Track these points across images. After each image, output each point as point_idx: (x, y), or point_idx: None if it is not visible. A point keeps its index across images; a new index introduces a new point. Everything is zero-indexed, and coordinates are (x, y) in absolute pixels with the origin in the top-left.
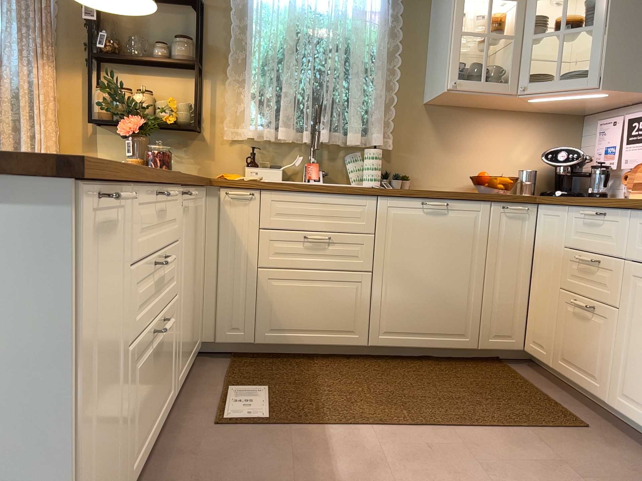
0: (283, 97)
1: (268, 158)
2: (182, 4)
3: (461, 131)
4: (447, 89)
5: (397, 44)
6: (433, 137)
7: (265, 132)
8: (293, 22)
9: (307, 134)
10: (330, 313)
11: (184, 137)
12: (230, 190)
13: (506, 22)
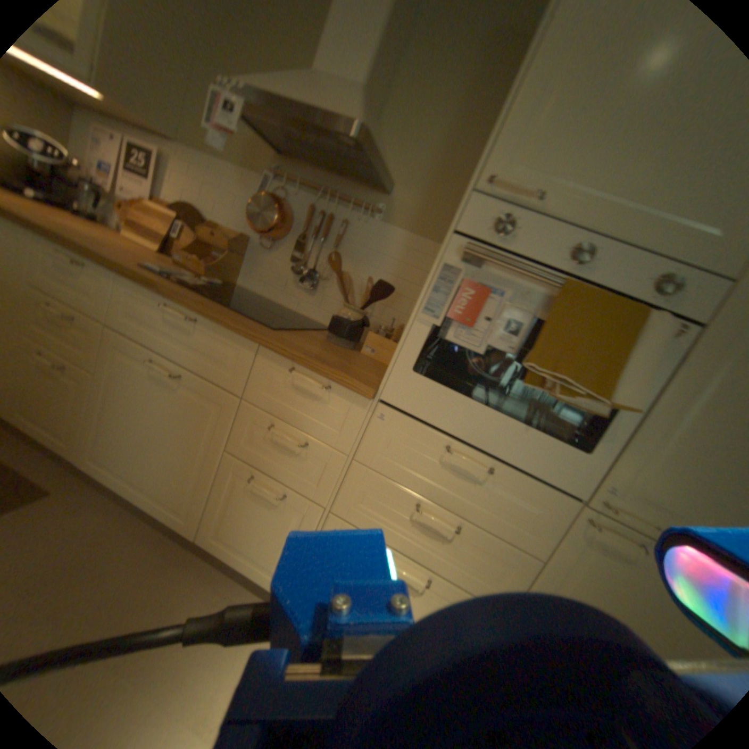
0: None
1: None
2: None
3: None
4: None
5: None
6: None
7: None
8: None
9: None
10: None
11: None
12: None
13: None
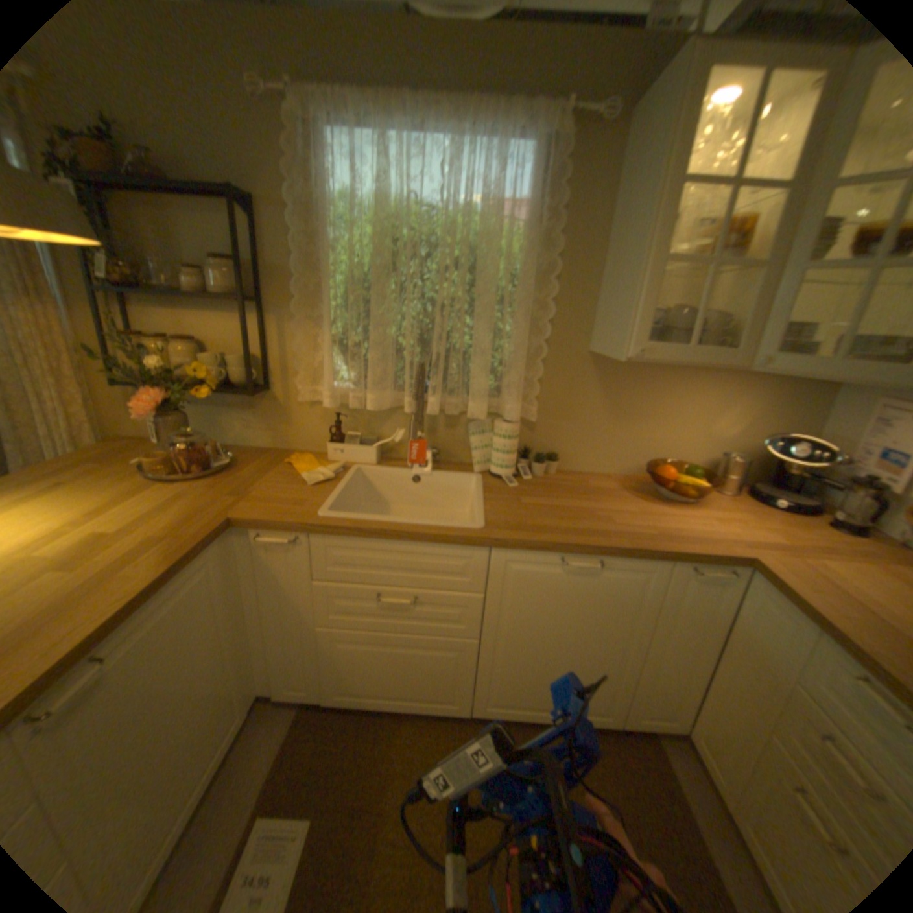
0: (373, 349)
1: (363, 426)
2: (216, 195)
3: (644, 392)
4: (628, 359)
5: (556, 257)
6: (600, 401)
7: (352, 397)
8: (387, 225)
9: (409, 403)
10: (420, 683)
11: (249, 396)
12: (265, 532)
13: (756, 223)
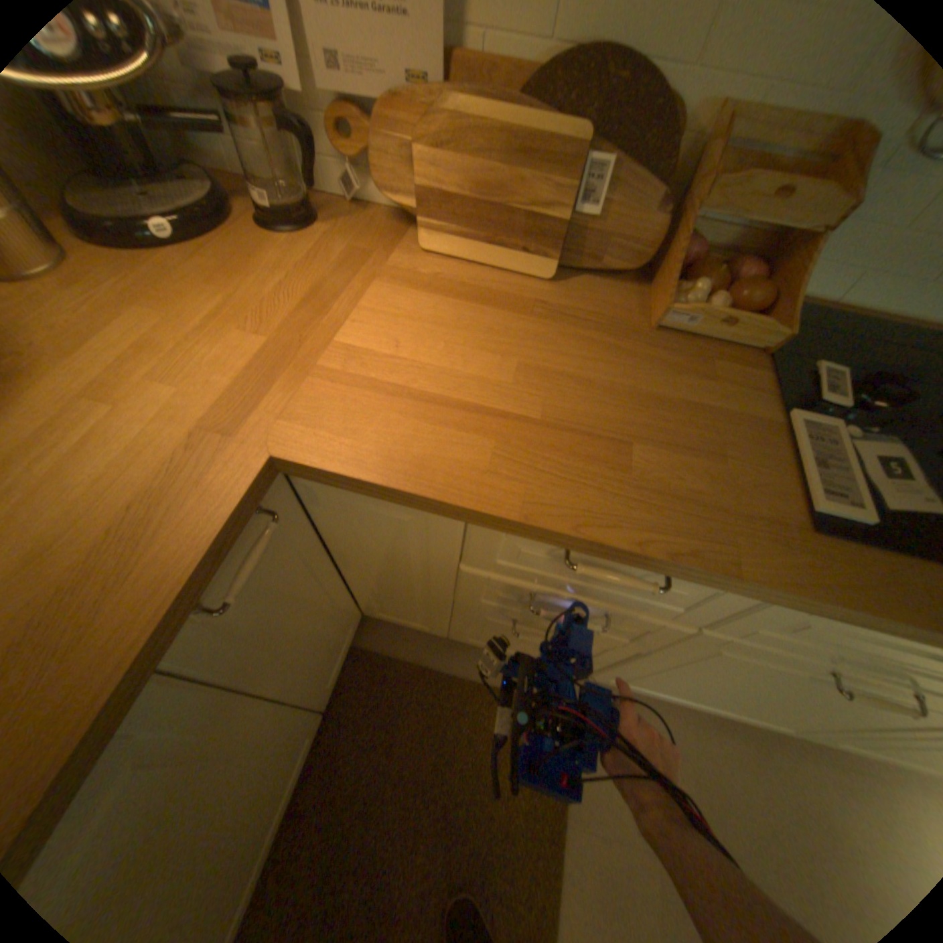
0: None
1: None
2: None
3: None
4: None
5: None
6: None
7: None
8: None
9: None
10: None
11: None
12: None
13: None
